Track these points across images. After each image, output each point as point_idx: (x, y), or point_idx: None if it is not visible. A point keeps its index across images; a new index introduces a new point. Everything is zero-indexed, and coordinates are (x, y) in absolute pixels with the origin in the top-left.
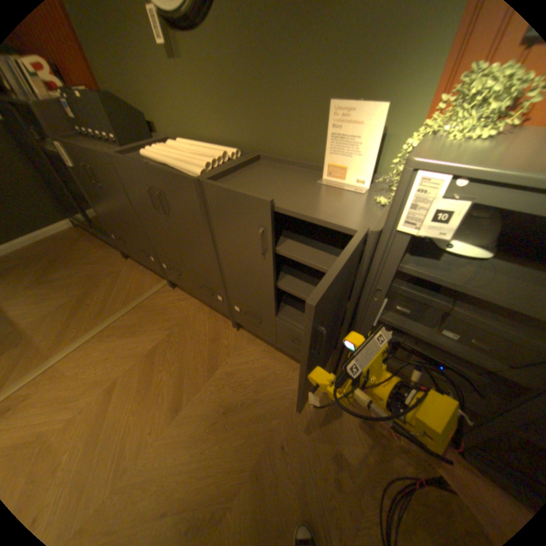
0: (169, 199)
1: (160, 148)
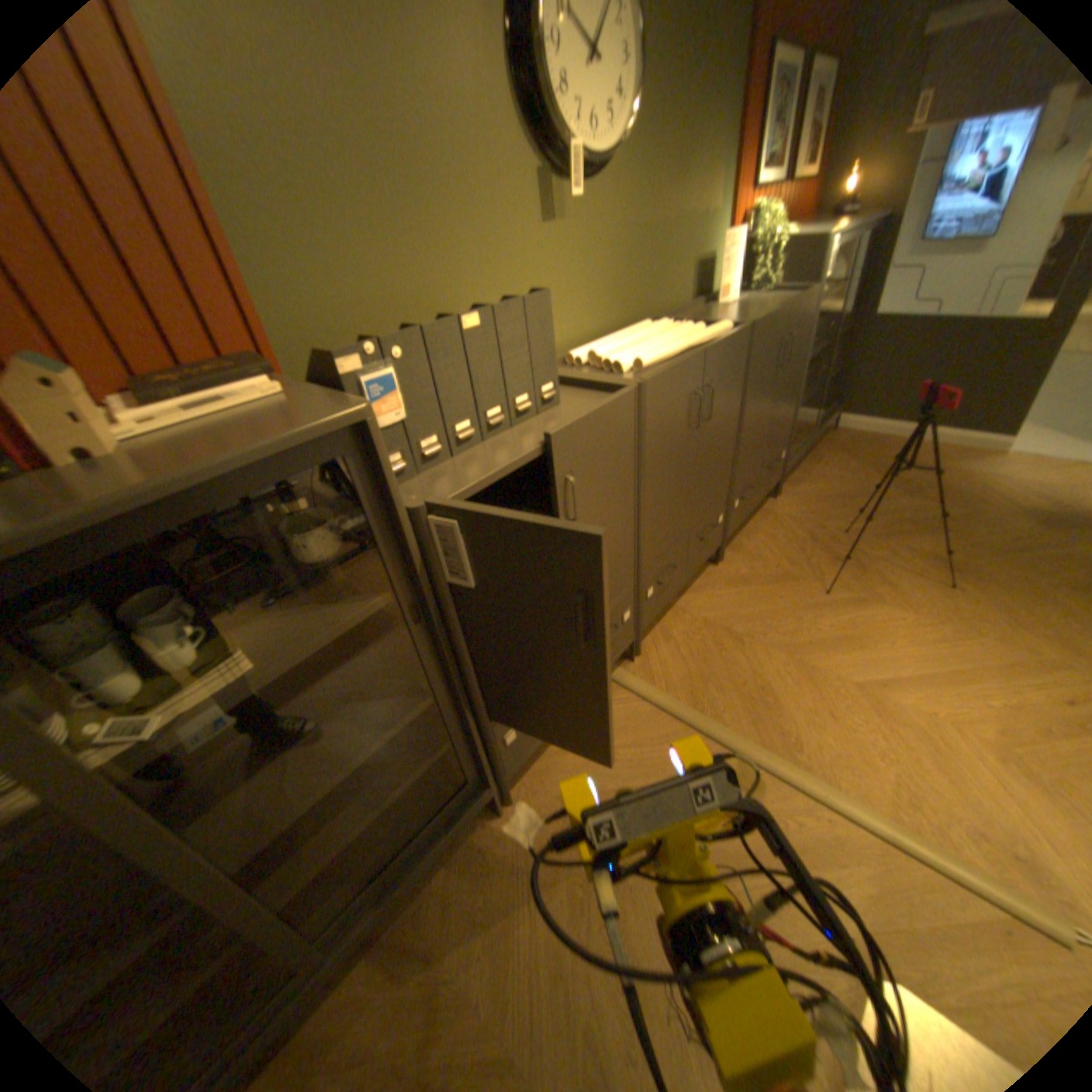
0: (716, 389)
1: (631, 353)
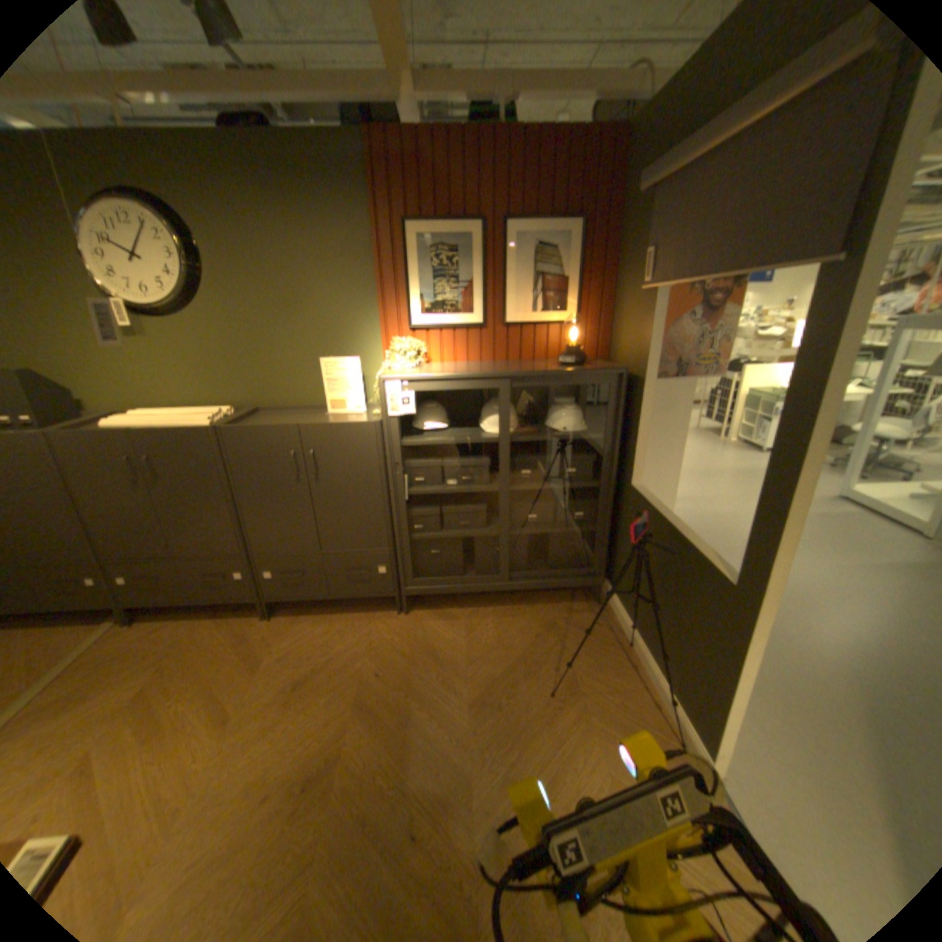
0: (162, 461)
1: (127, 418)
